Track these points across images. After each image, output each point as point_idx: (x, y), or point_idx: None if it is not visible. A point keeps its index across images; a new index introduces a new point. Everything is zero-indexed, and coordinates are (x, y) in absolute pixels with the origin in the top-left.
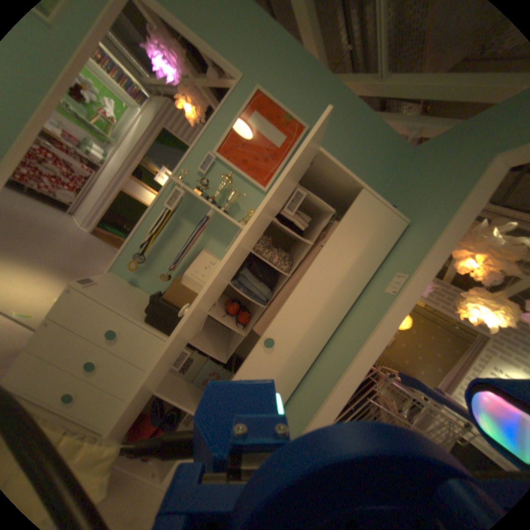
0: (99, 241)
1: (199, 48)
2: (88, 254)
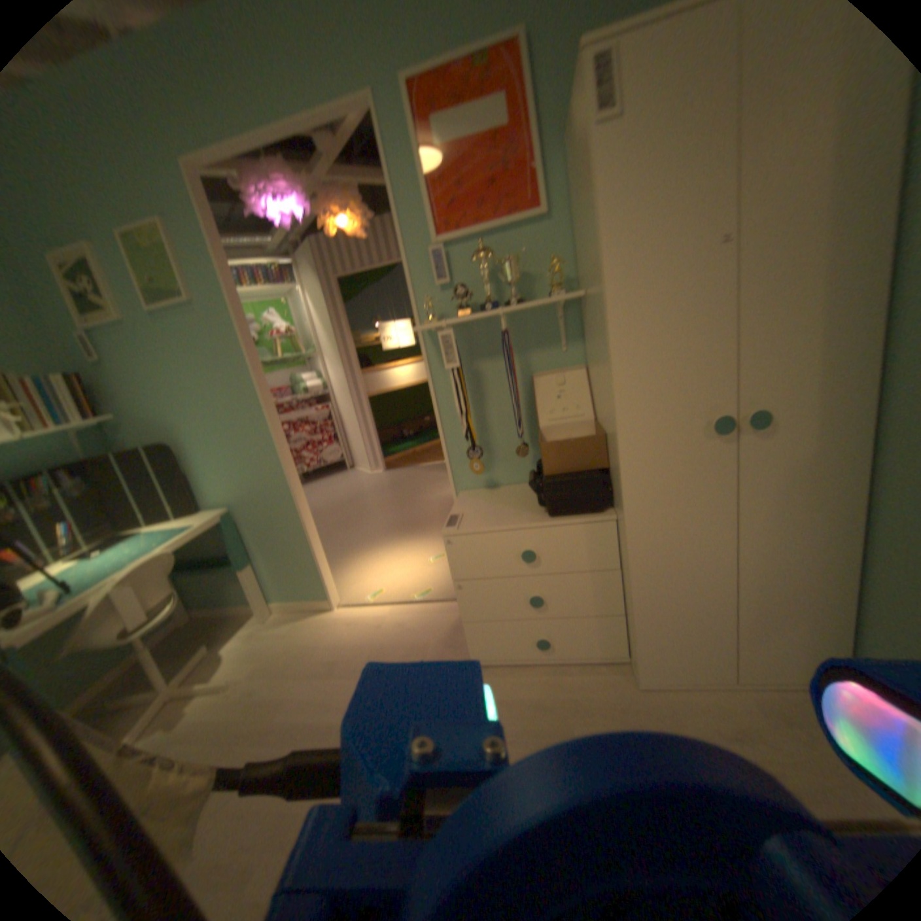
0: (400, 468)
1: (296, 127)
2: (406, 490)
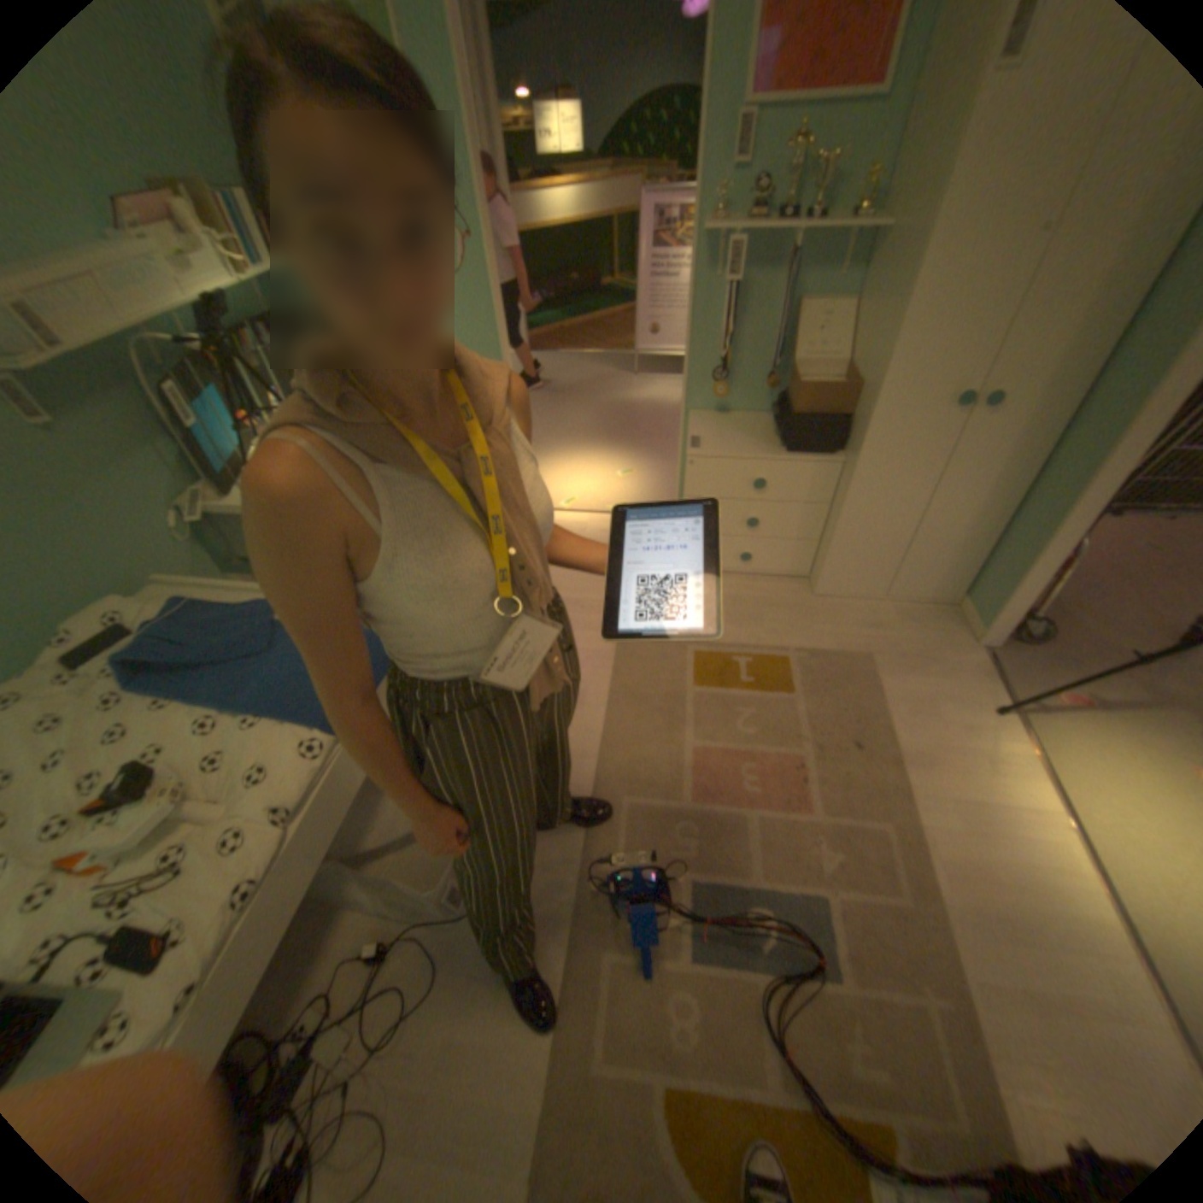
0: (548, 354)
1: None
2: (565, 388)
